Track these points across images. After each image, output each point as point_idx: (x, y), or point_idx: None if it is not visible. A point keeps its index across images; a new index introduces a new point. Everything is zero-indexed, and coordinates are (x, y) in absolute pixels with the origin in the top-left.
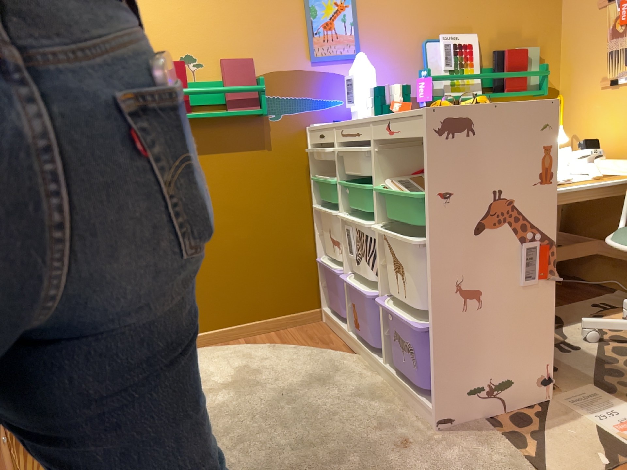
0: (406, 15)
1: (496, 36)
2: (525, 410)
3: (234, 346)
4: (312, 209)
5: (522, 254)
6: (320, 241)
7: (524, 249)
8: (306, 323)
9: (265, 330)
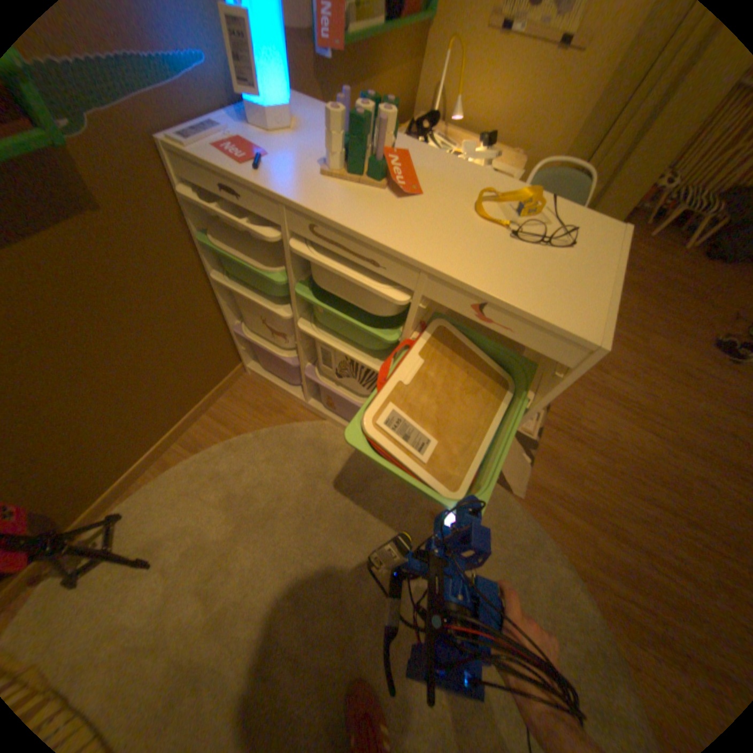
0: None
1: None
2: None
3: (184, 468)
4: (206, 274)
5: None
6: (229, 309)
7: None
8: (234, 385)
9: (196, 418)
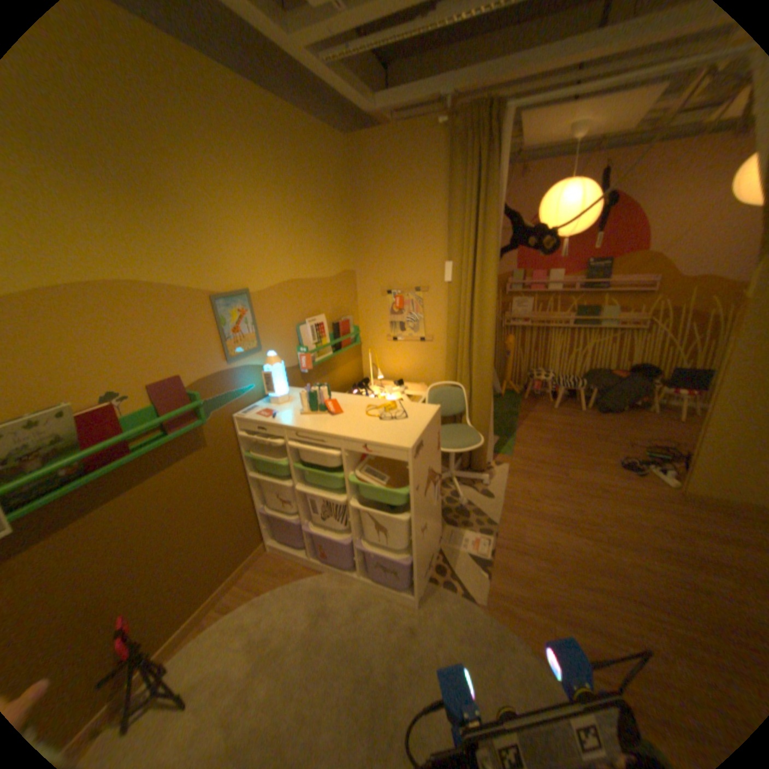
0: (285, 309)
1: (332, 312)
2: (437, 559)
3: (217, 627)
4: (246, 476)
5: (437, 489)
6: (257, 497)
7: (437, 487)
8: (256, 562)
9: (228, 590)
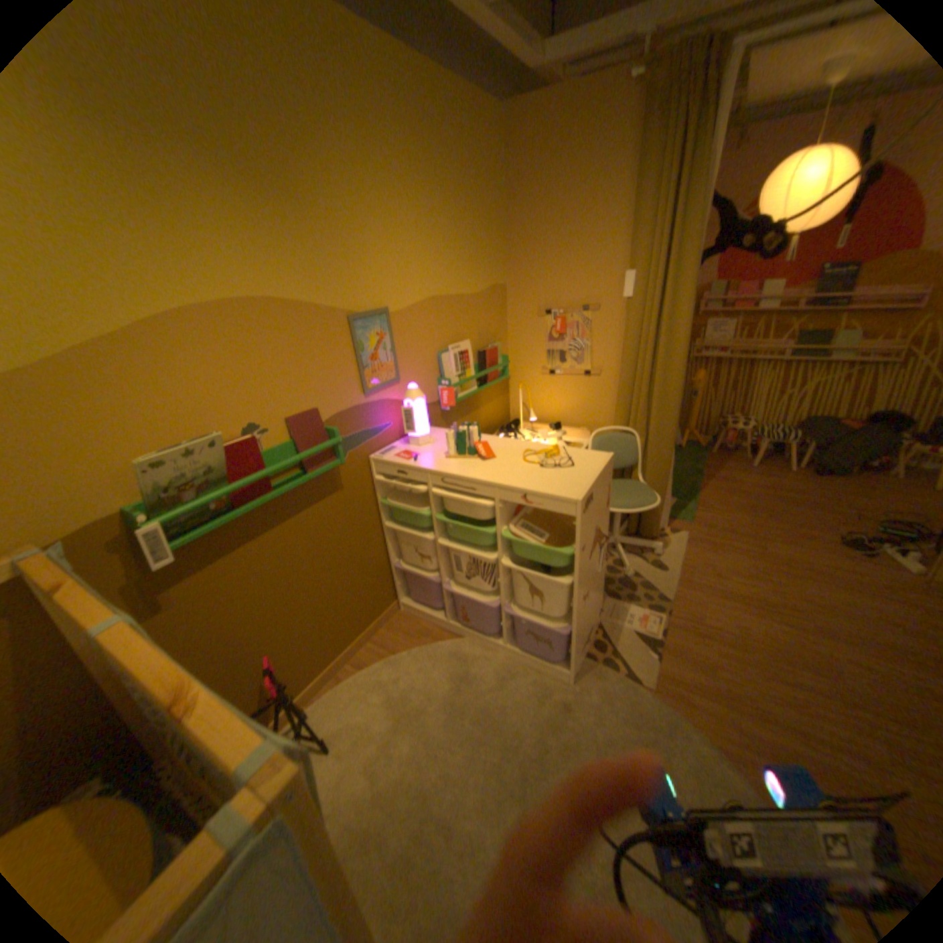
0: (425, 333)
1: (477, 338)
2: (596, 634)
3: (353, 681)
4: (381, 526)
5: (603, 553)
6: (392, 550)
7: (604, 551)
8: (390, 620)
9: (362, 645)
